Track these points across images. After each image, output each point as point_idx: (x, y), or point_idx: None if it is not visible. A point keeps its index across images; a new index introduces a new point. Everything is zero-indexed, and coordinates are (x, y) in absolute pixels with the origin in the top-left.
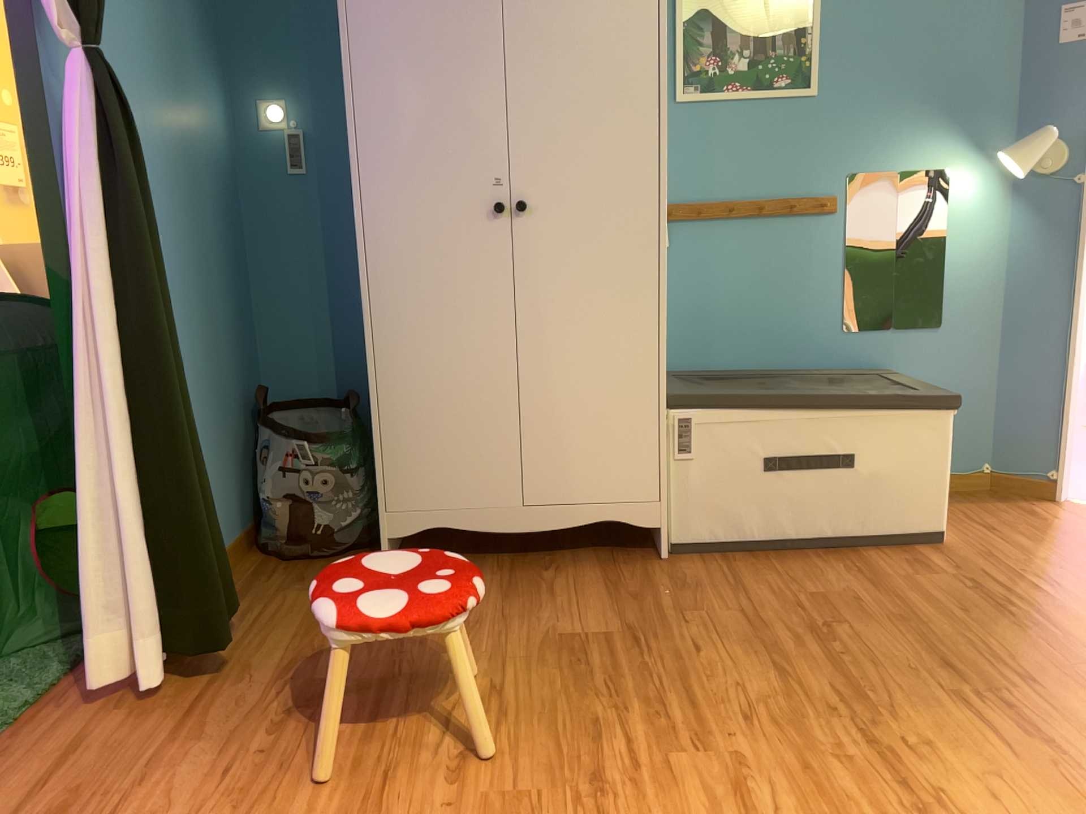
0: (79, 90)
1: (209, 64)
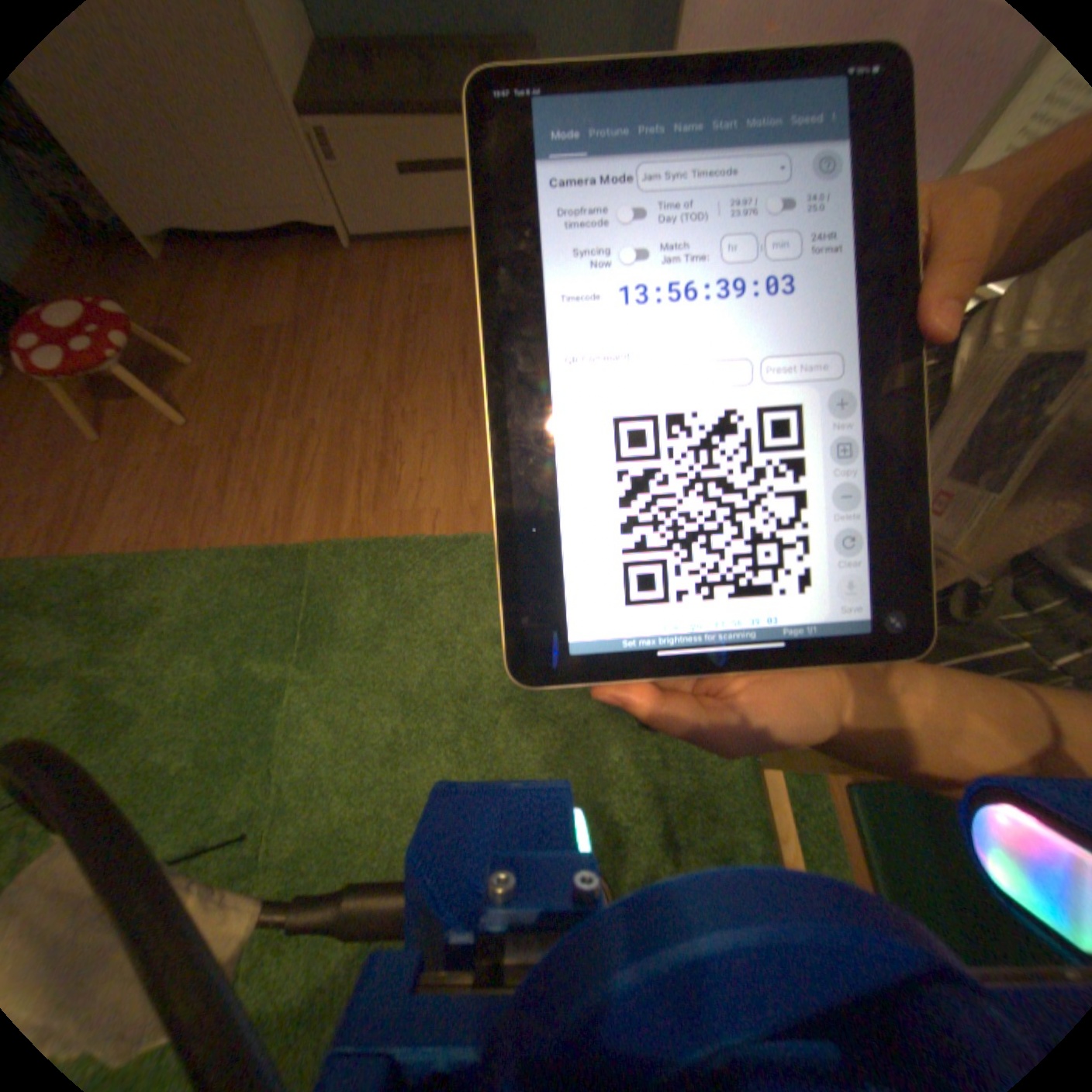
0: None
1: None
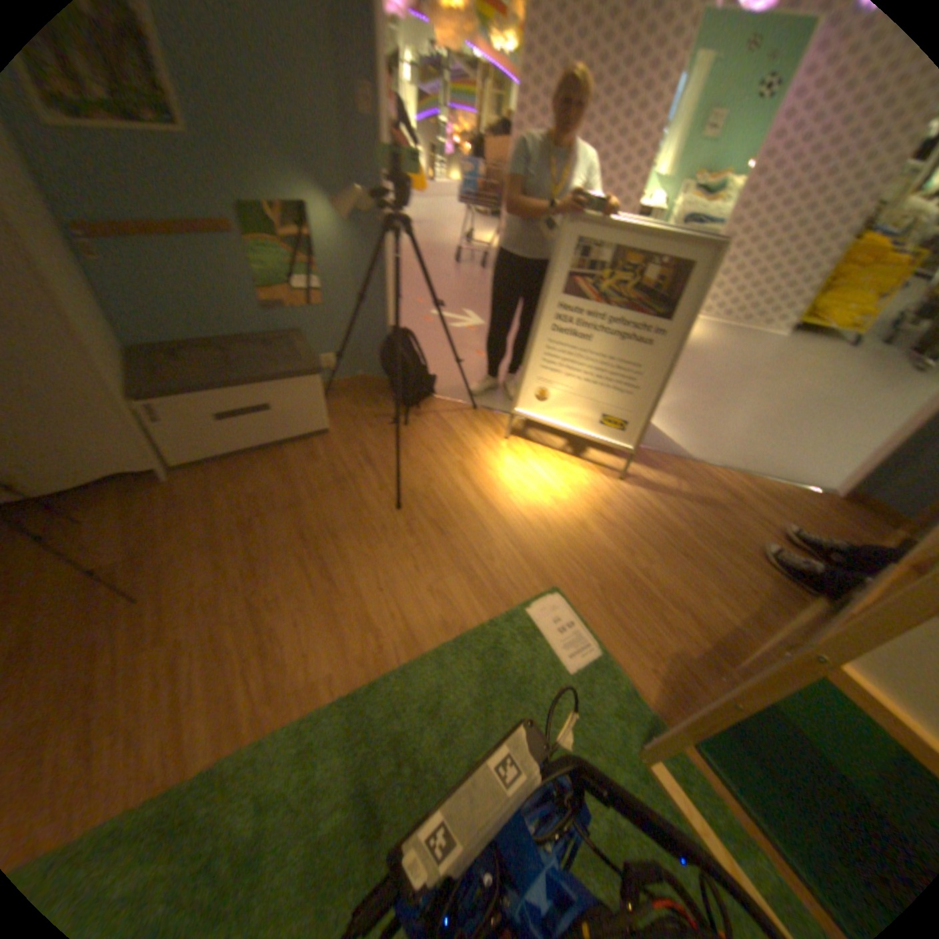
0: None
1: None
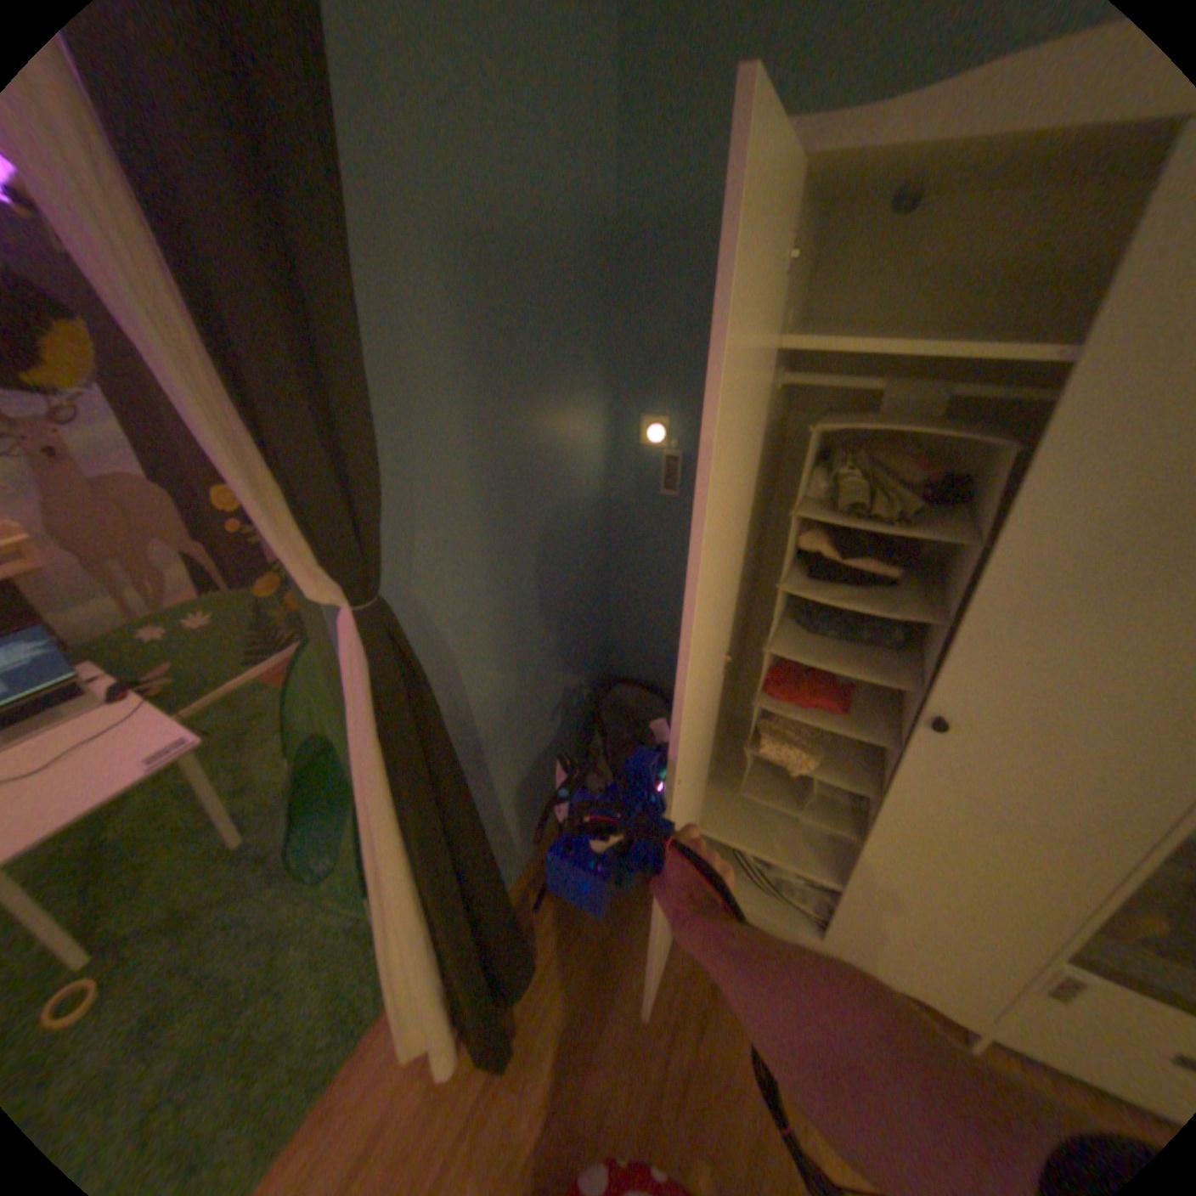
0: (355, 655)
1: (589, 384)
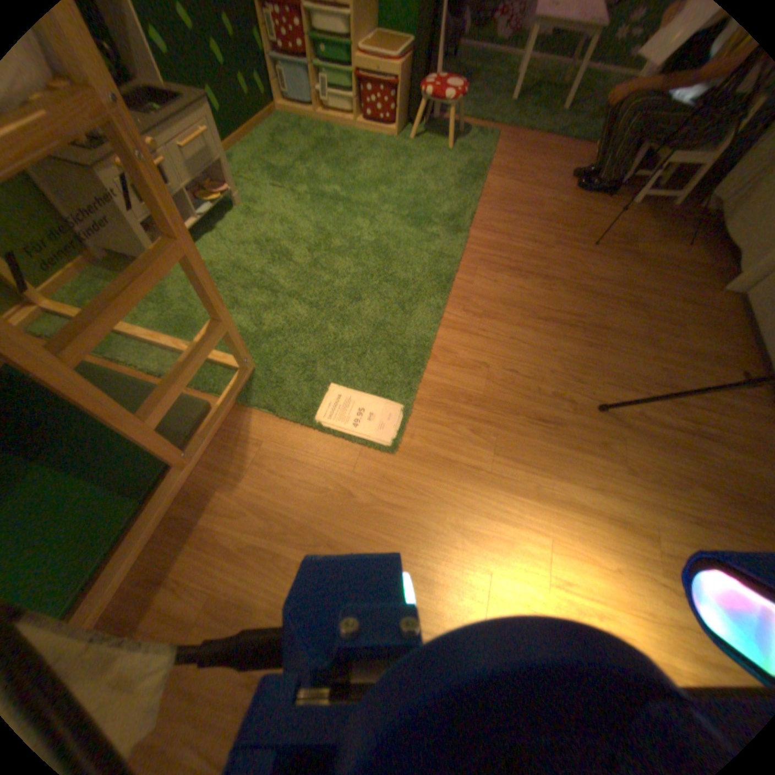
0: None
1: None
